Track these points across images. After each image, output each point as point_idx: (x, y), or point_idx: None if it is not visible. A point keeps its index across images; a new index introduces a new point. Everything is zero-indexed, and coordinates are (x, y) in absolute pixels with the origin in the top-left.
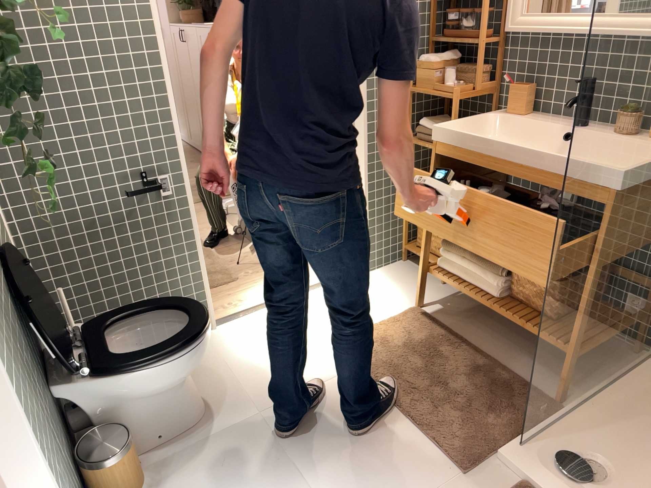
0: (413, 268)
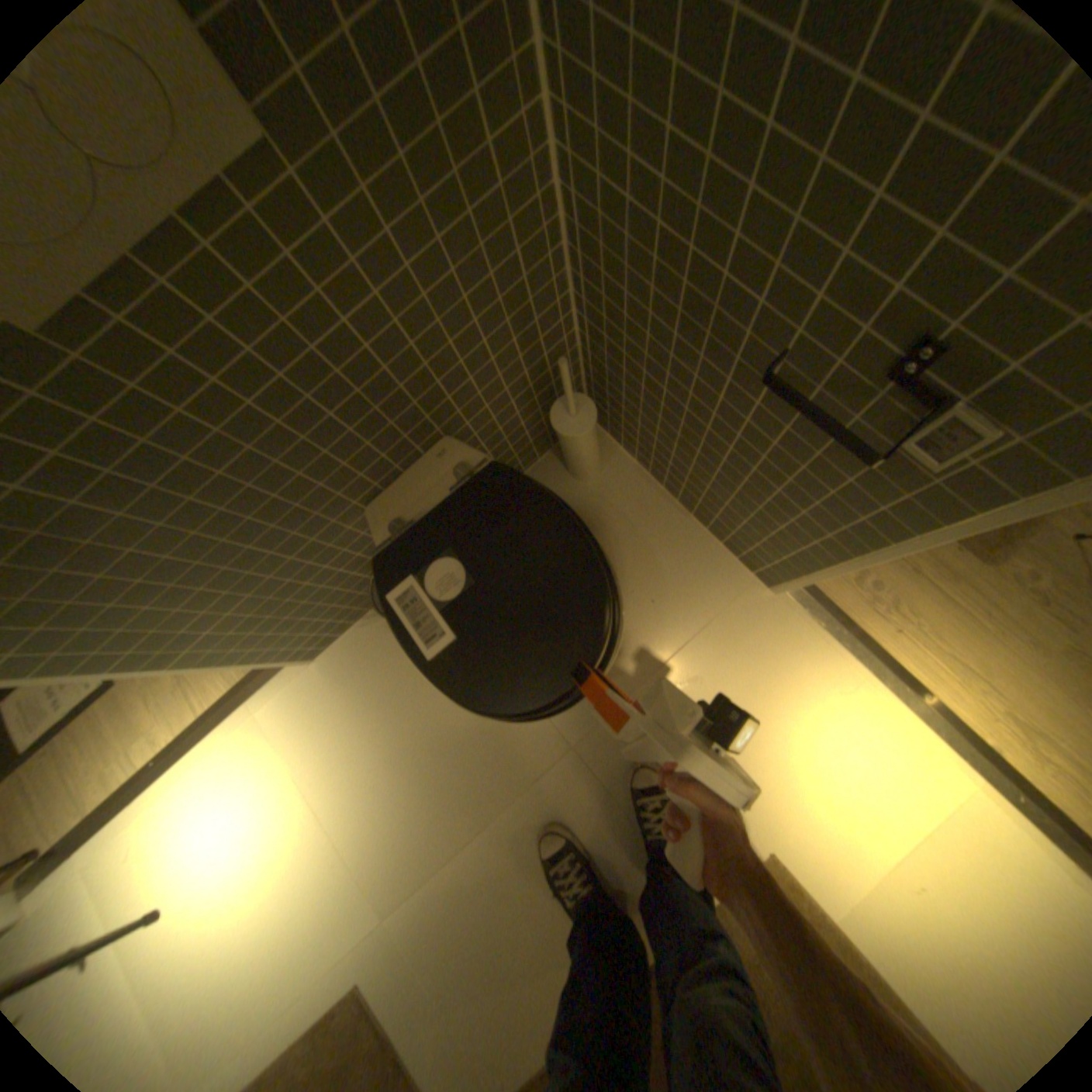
0: None
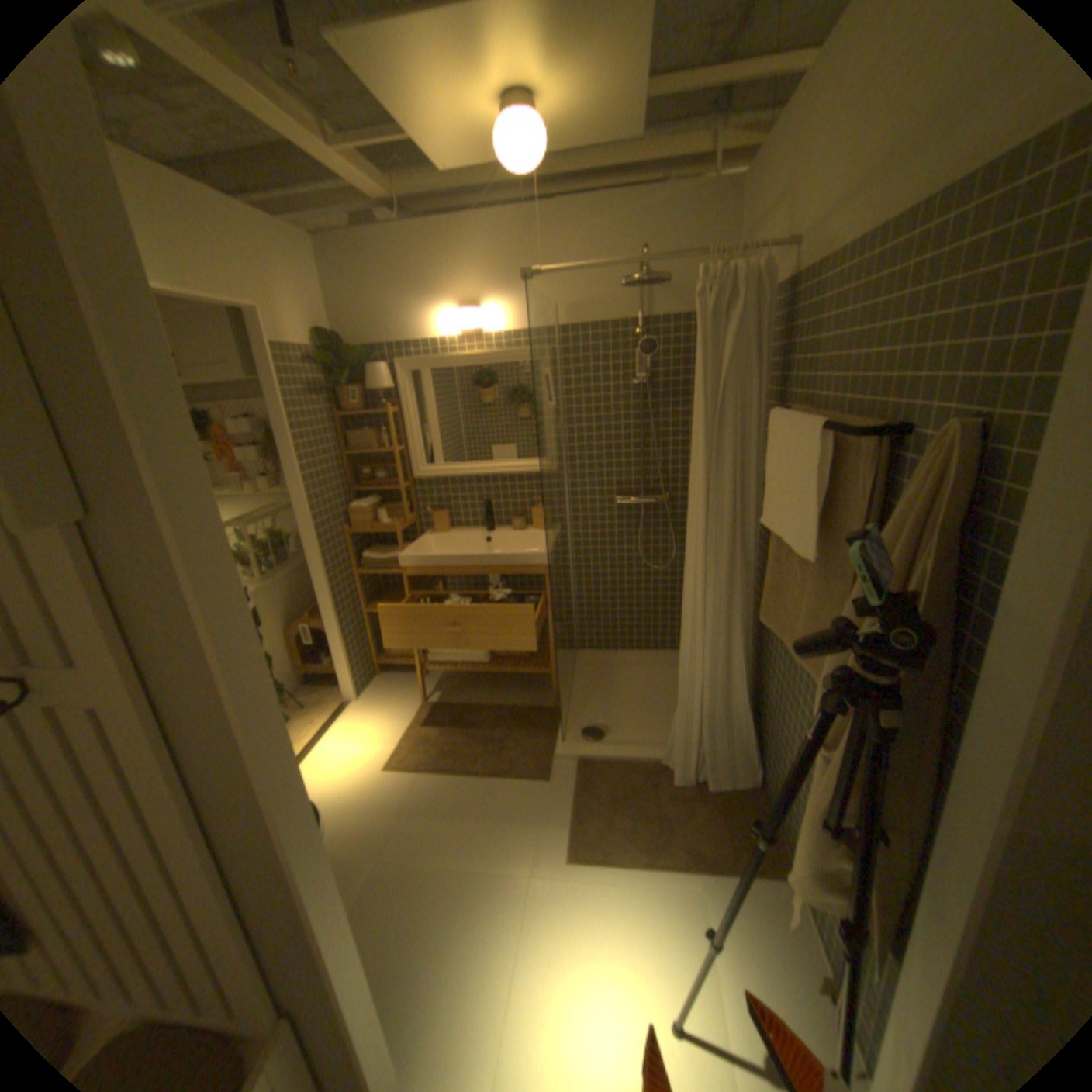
0: (391, 678)
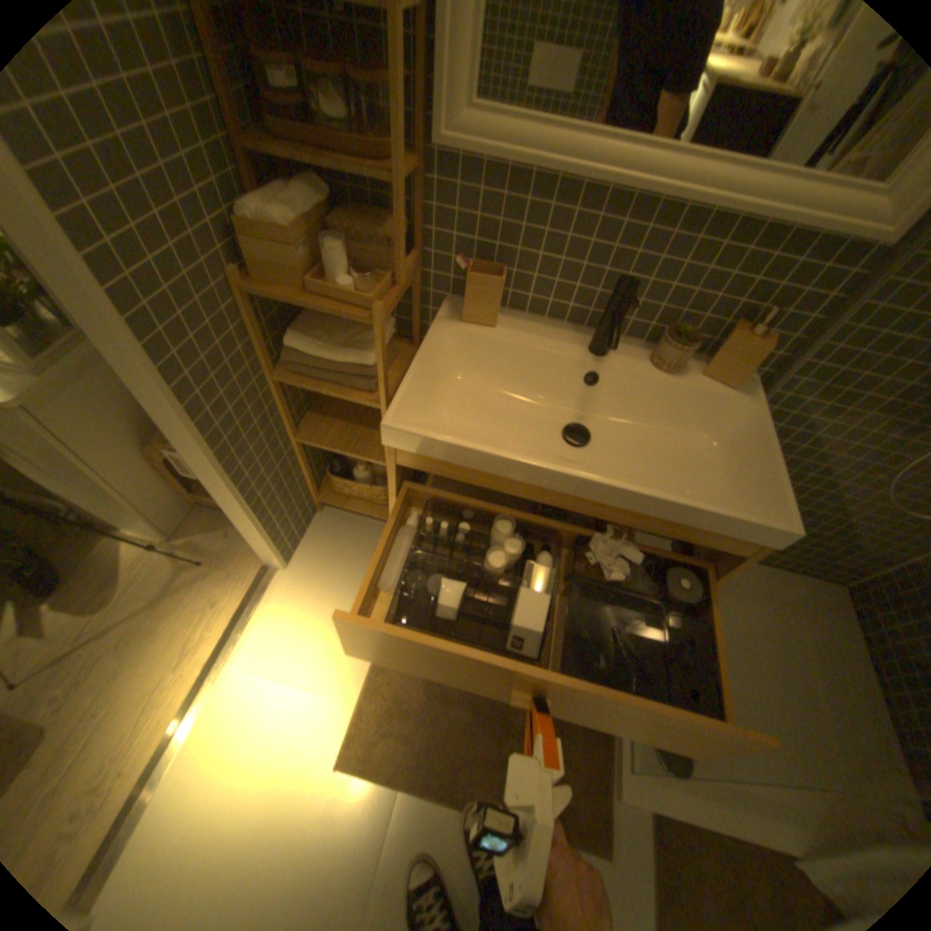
0: (343, 522)
